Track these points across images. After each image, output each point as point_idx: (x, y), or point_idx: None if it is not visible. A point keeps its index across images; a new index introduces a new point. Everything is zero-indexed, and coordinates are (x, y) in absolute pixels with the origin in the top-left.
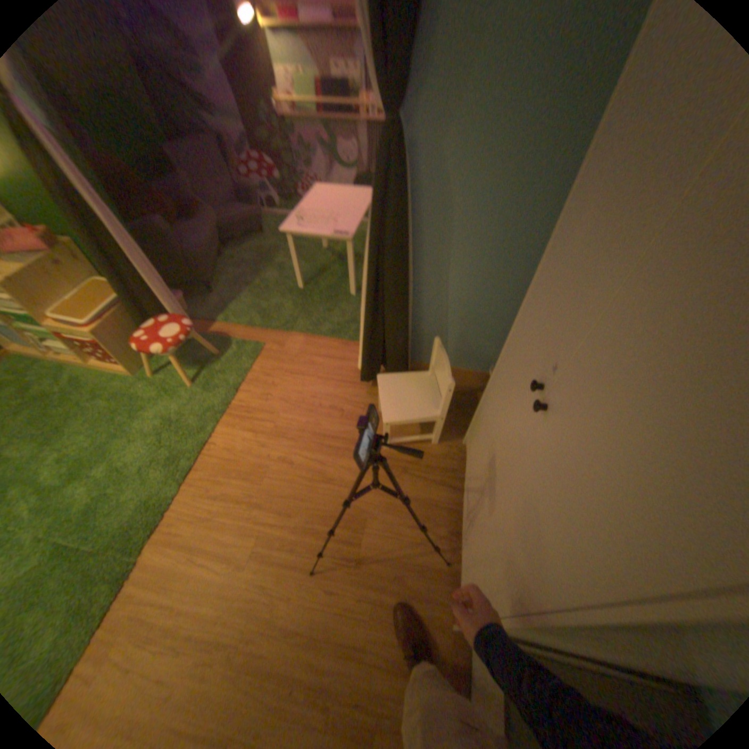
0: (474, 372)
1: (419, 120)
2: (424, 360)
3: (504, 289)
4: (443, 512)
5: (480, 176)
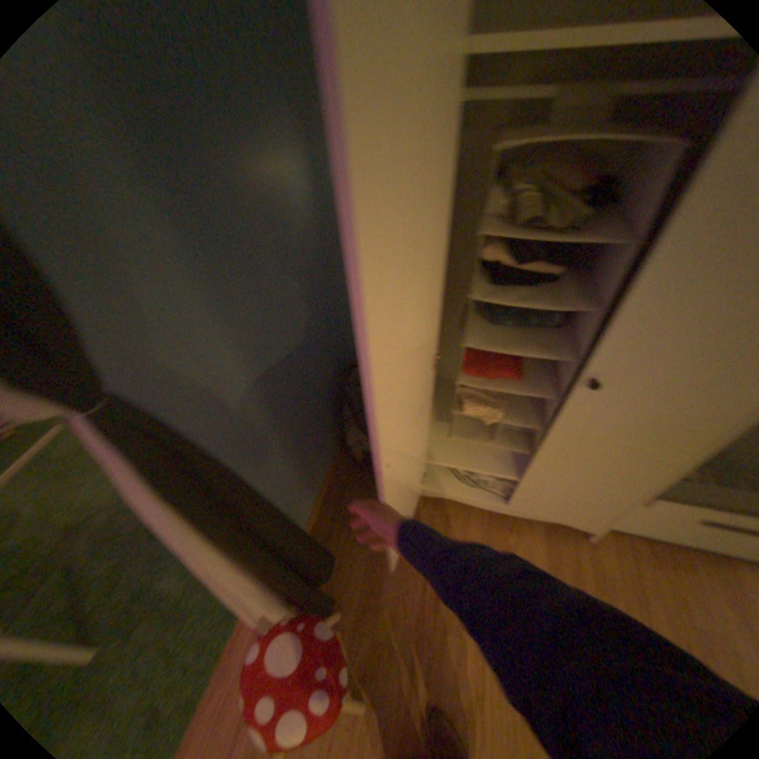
0: (325, 468)
1: (92, 361)
2: (300, 525)
3: (298, 395)
4: (488, 533)
5: (215, 339)
